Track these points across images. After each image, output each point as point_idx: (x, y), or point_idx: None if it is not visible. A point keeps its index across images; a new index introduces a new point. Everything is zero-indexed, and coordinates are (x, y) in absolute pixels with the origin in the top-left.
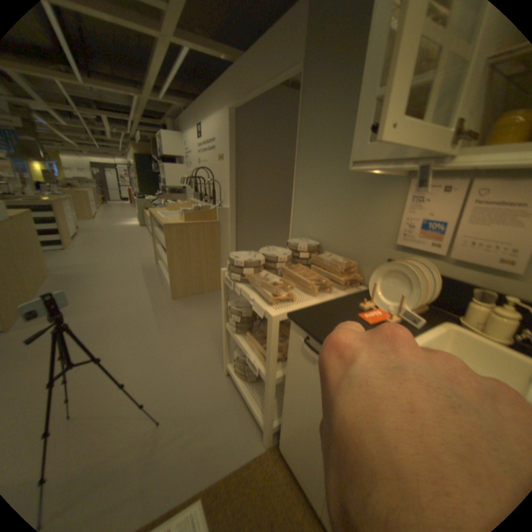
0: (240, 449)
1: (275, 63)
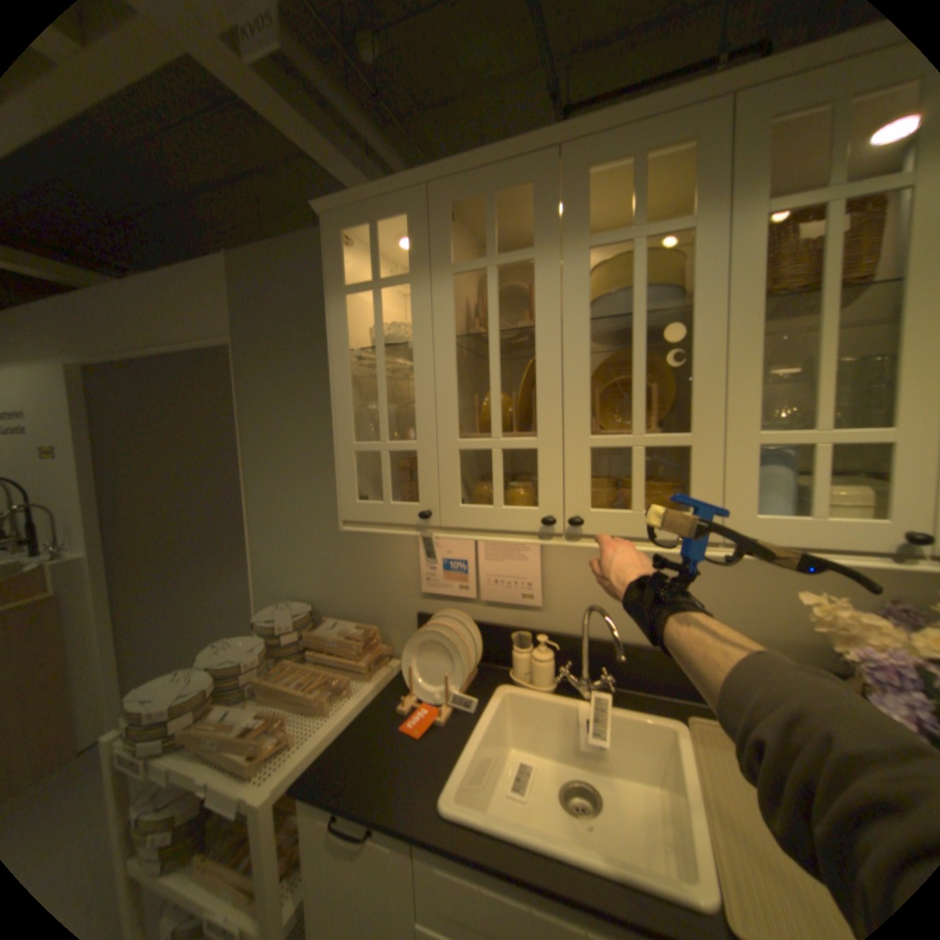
0: None
1: (171, 321)
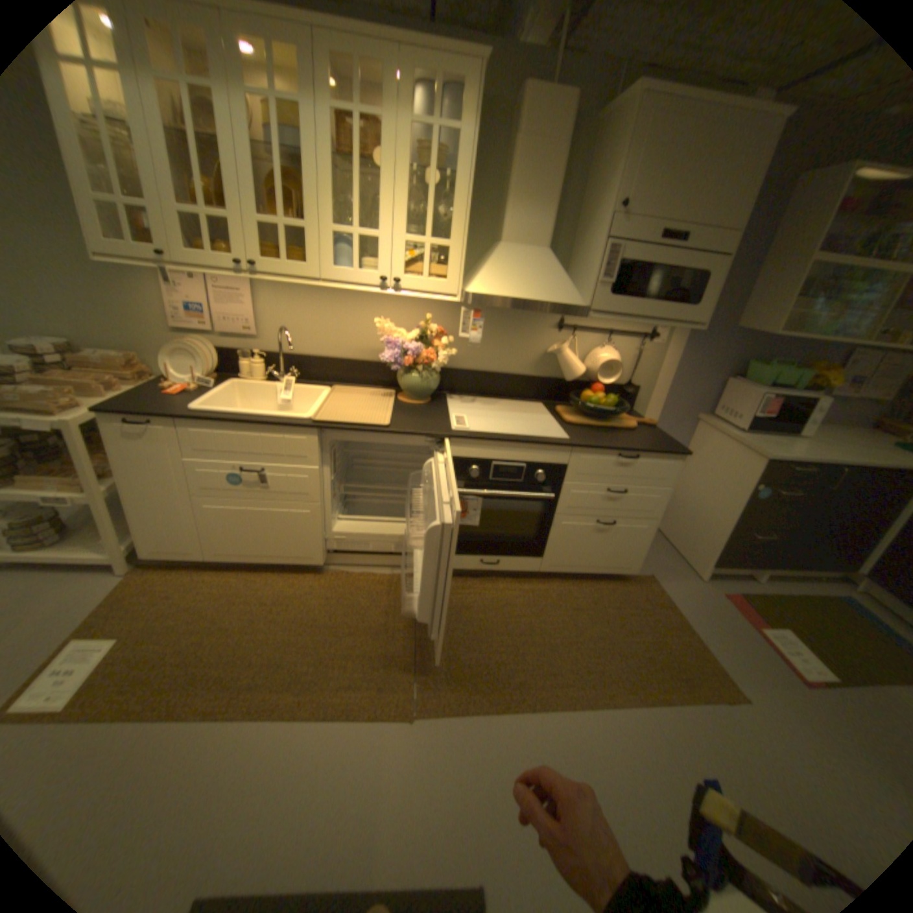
0: (92, 594)
1: None
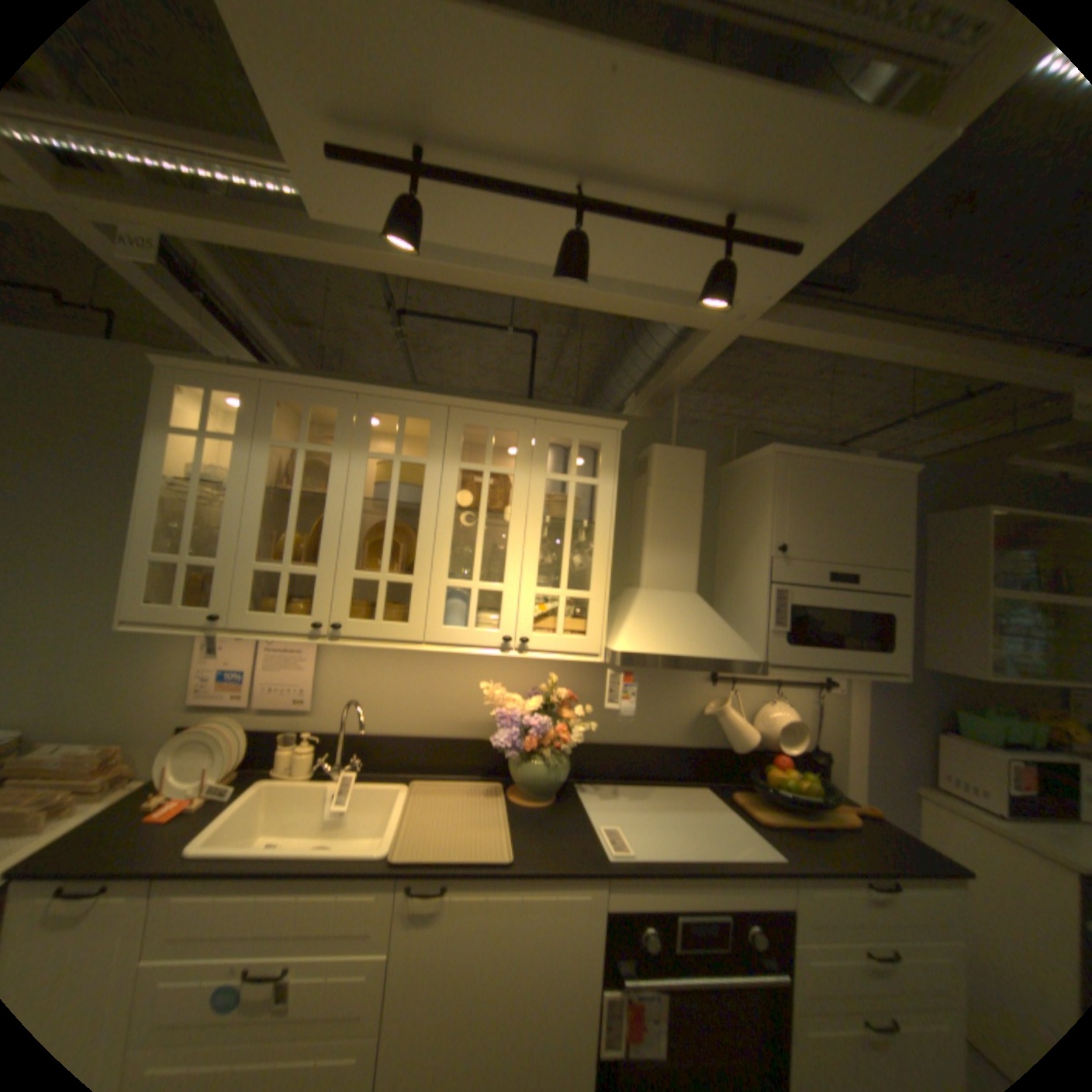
0: None
1: None
